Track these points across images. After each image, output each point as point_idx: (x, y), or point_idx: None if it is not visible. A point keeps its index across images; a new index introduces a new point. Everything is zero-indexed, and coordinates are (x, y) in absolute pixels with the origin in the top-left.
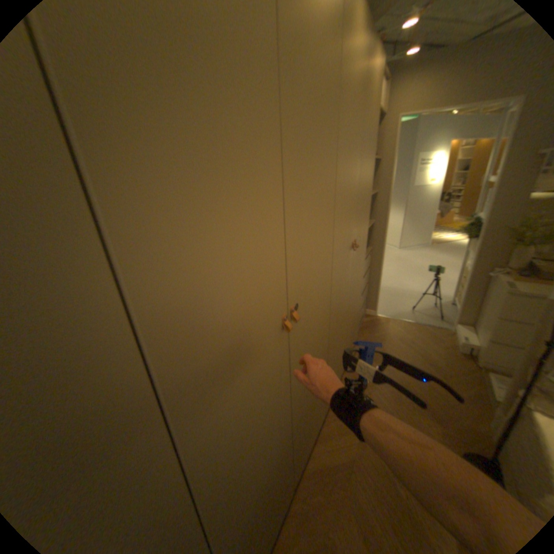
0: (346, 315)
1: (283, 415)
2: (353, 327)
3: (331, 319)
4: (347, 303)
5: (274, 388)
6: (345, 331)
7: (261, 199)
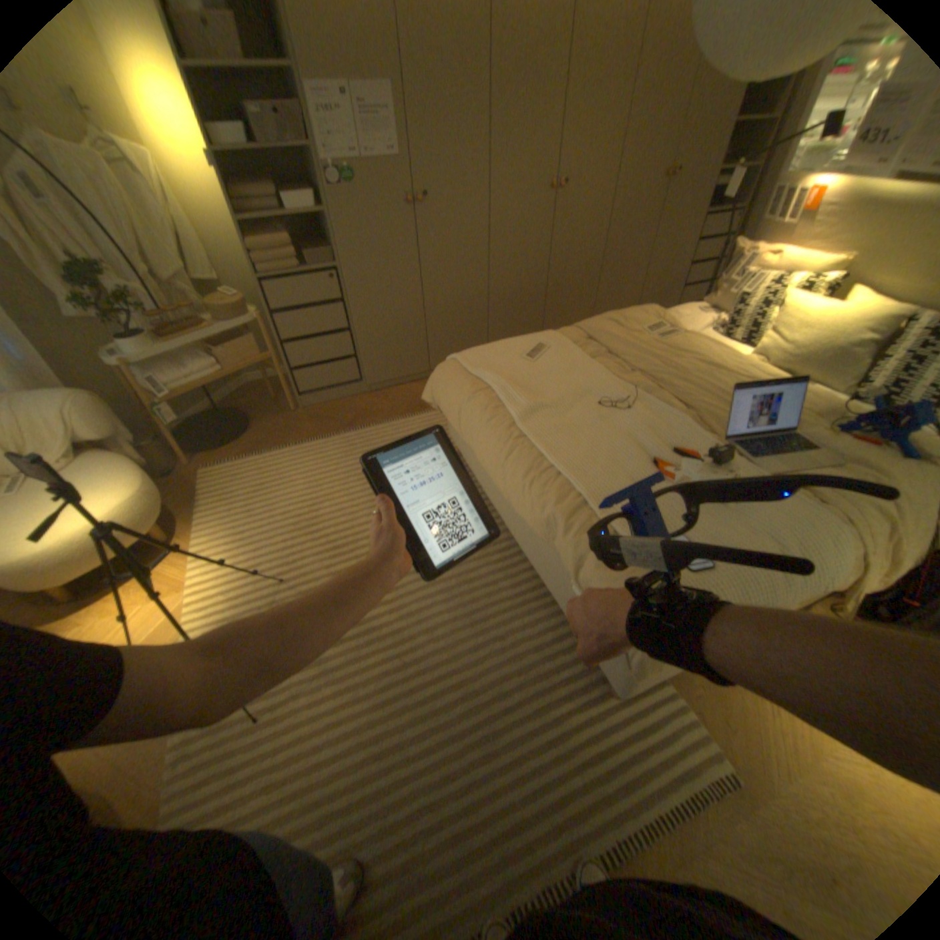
0: (643, 252)
1: (539, 256)
2: (660, 285)
3: (608, 230)
4: (646, 238)
5: (535, 225)
6: (638, 272)
7: (545, 98)
